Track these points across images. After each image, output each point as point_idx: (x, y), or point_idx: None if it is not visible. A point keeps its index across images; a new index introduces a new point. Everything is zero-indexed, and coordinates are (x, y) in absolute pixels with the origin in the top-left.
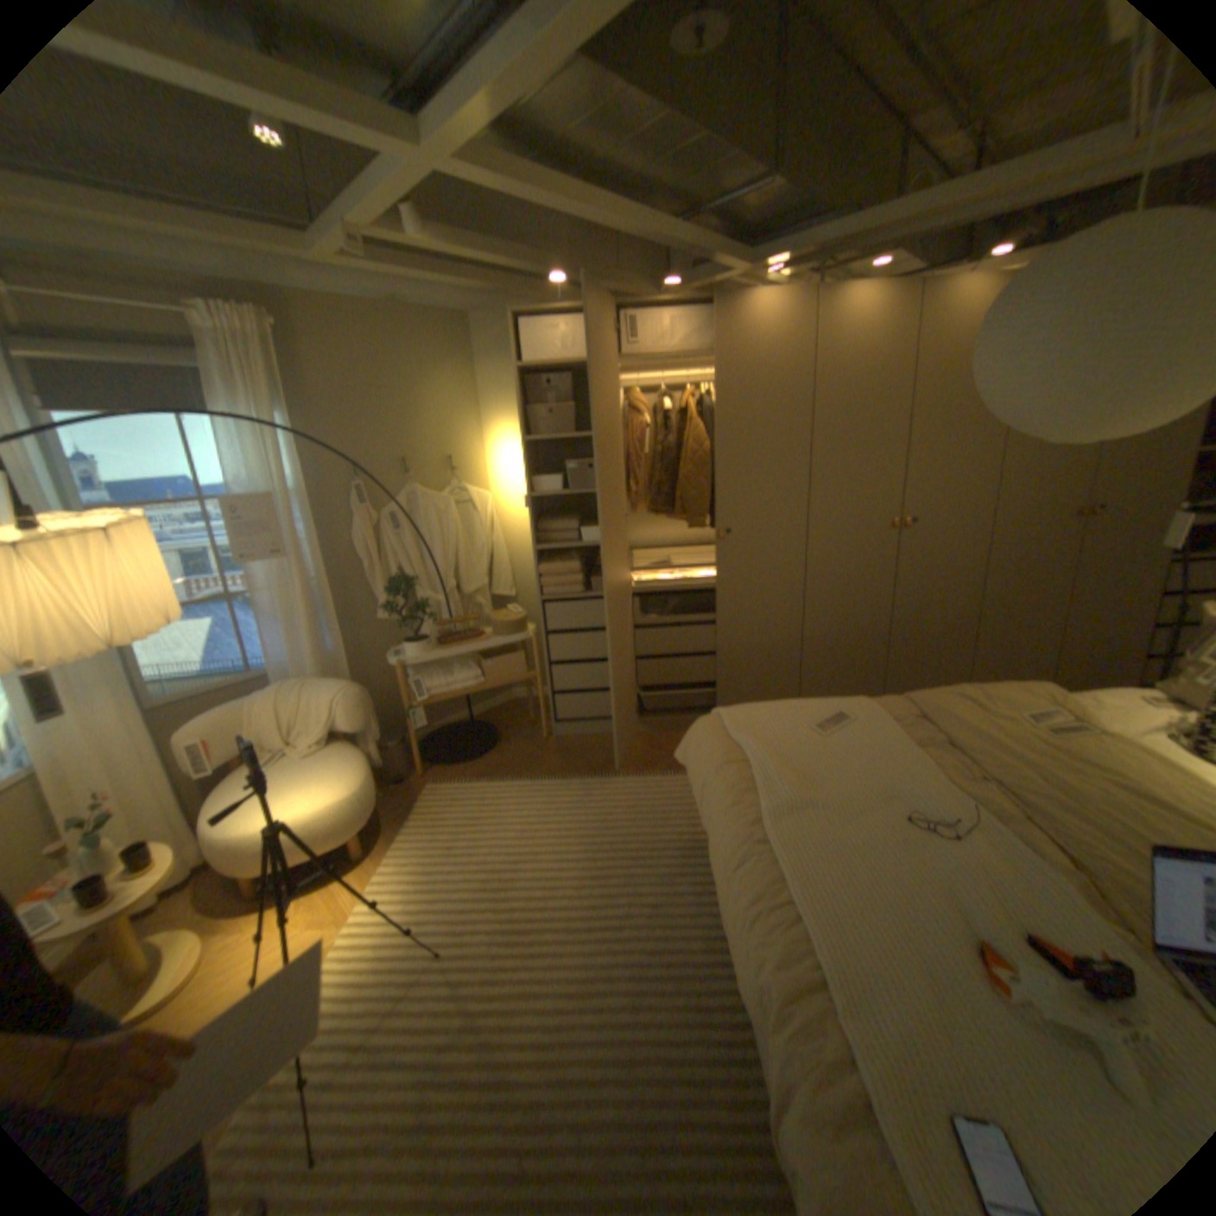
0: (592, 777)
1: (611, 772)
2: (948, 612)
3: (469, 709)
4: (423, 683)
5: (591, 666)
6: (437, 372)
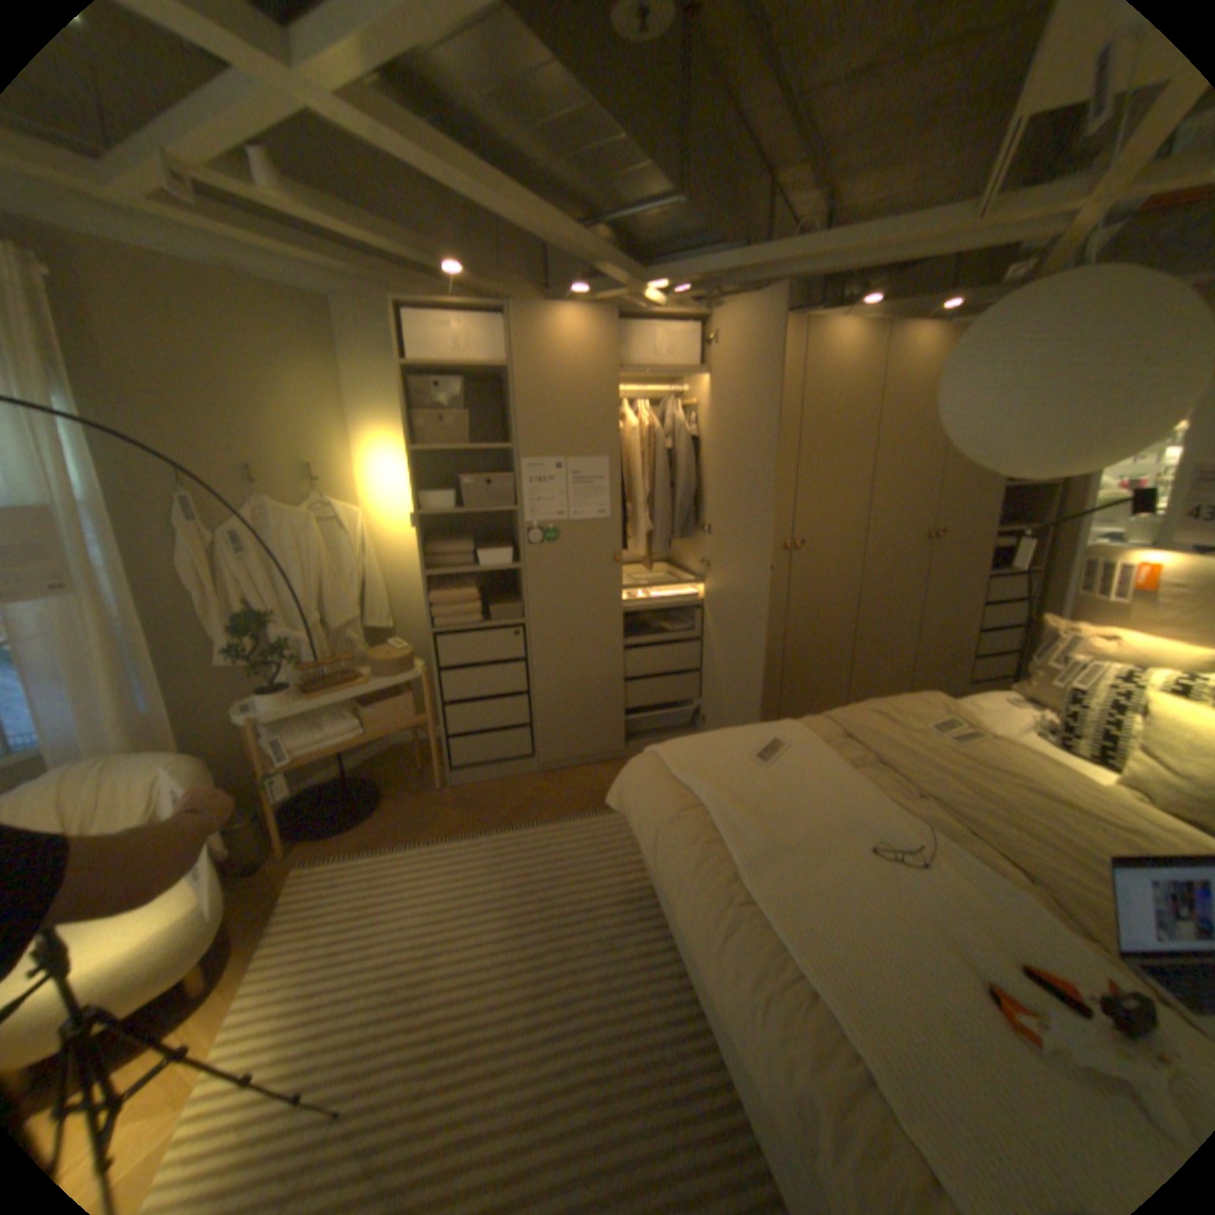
0: (501, 831)
1: (522, 822)
2: (831, 627)
3: (341, 765)
4: (283, 743)
5: (491, 703)
6: (291, 363)
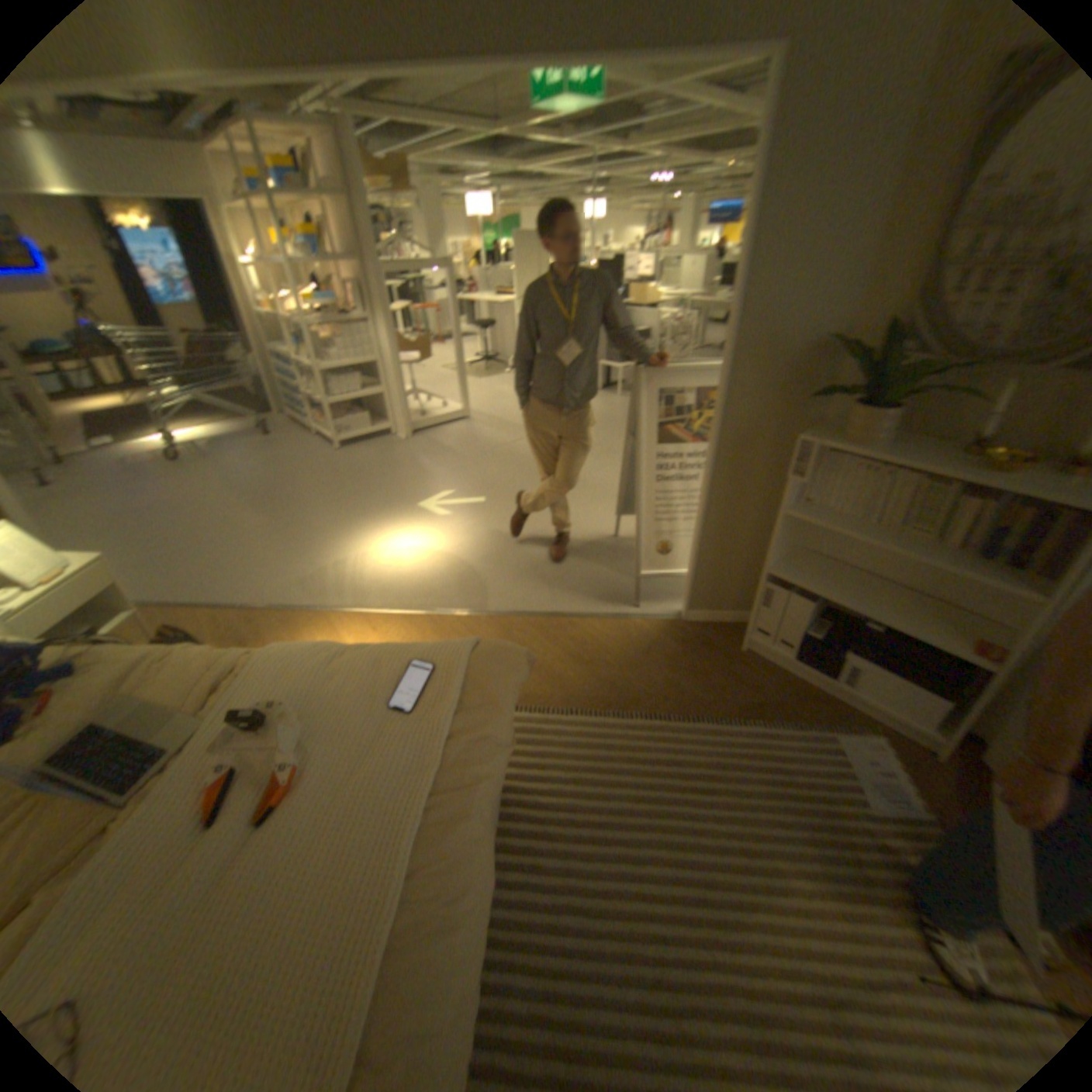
0: None
1: None
2: None
3: None
4: None
5: None
6: None
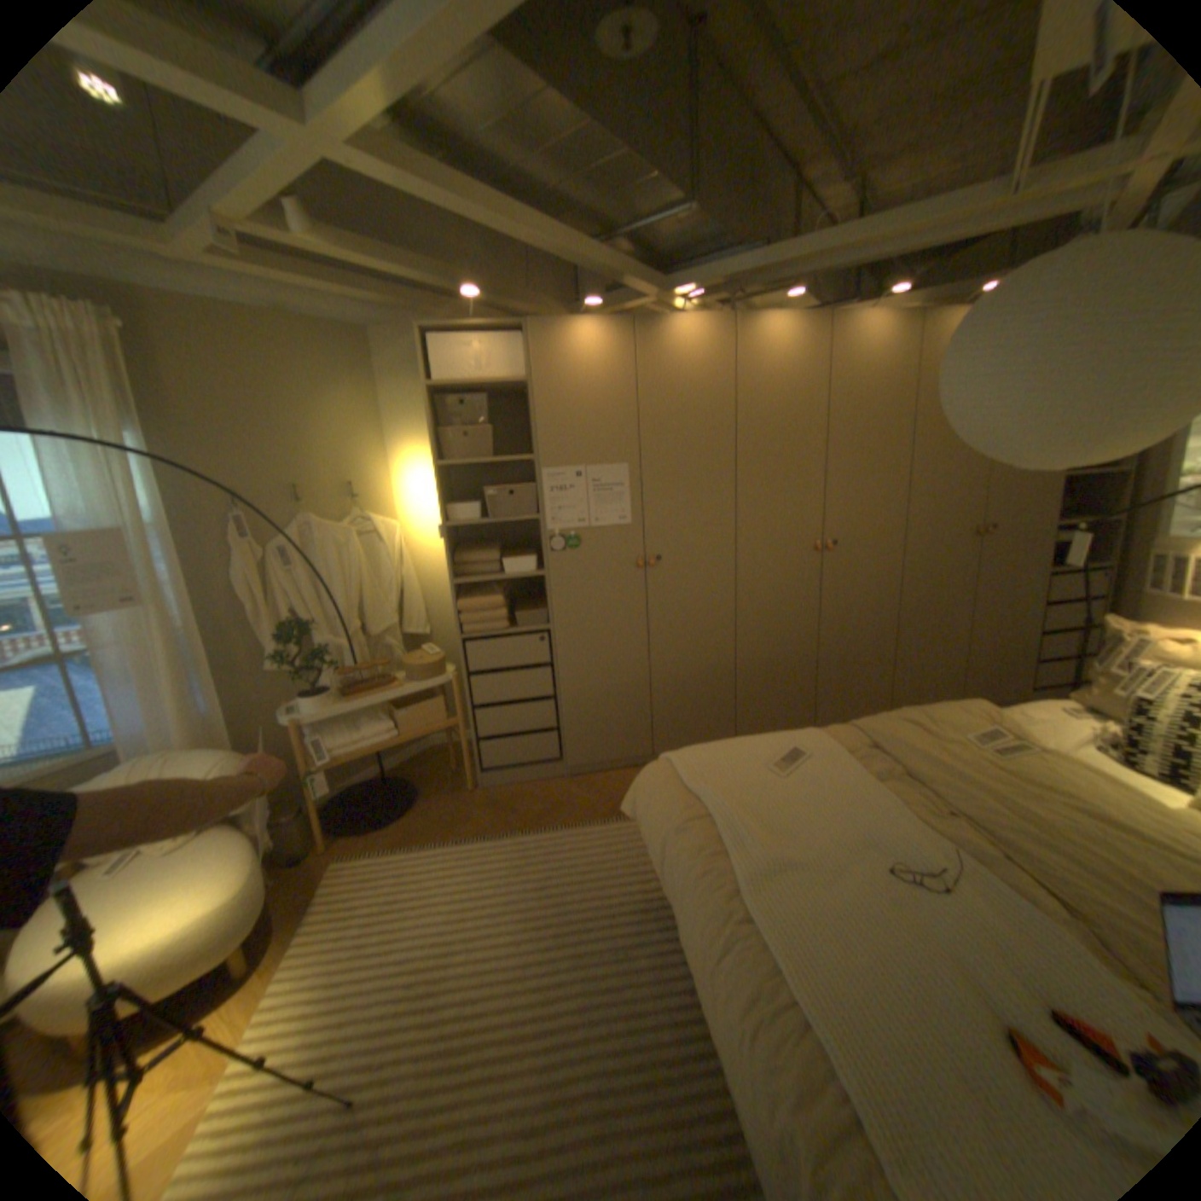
0: (526, 834)
1: (547, 826)
2: (869, 630)
3: (380, 765)
4: (323, 744)
5: (518, 708)
6: (333, 391)
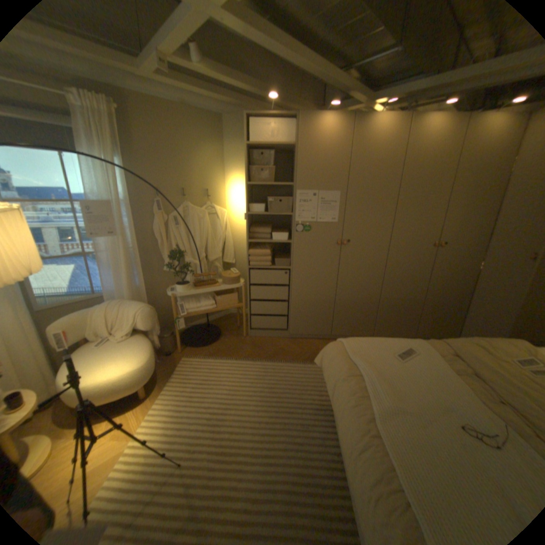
0: (267, 361)
1: (277, 359)
2: (457, 291)
3: (207, 318)
4: (184, 306)
5: (270, 303)
6: (204, 144)
